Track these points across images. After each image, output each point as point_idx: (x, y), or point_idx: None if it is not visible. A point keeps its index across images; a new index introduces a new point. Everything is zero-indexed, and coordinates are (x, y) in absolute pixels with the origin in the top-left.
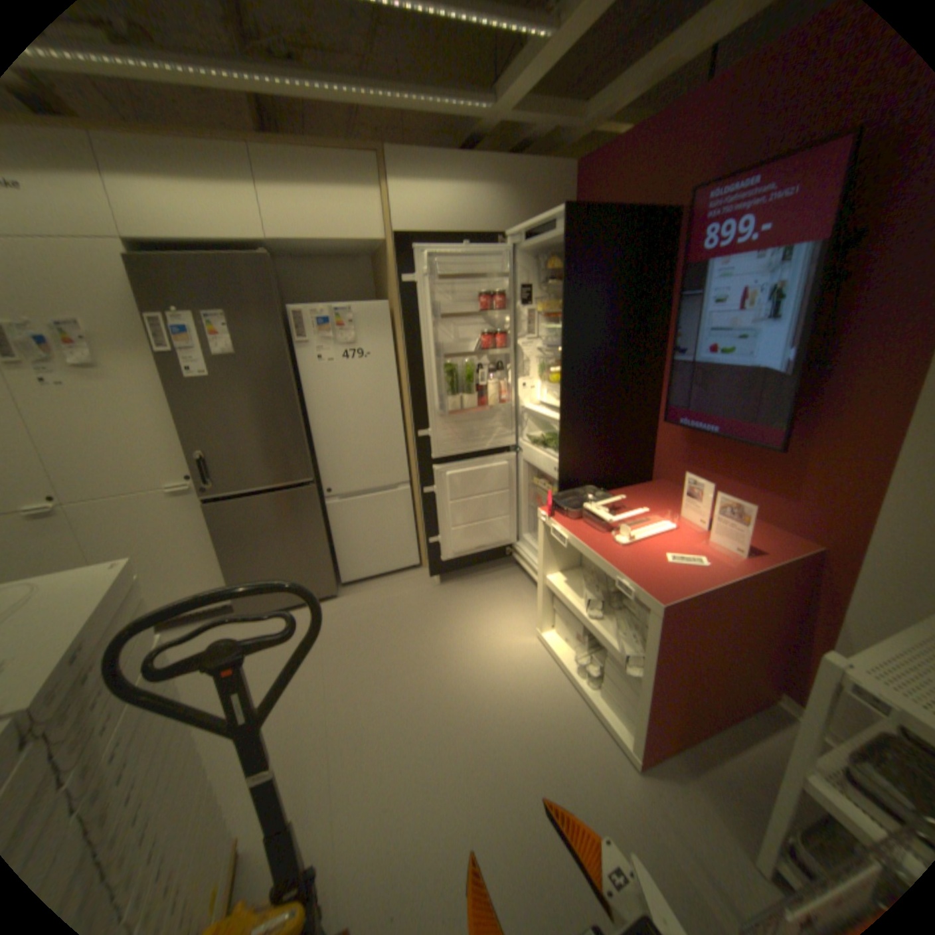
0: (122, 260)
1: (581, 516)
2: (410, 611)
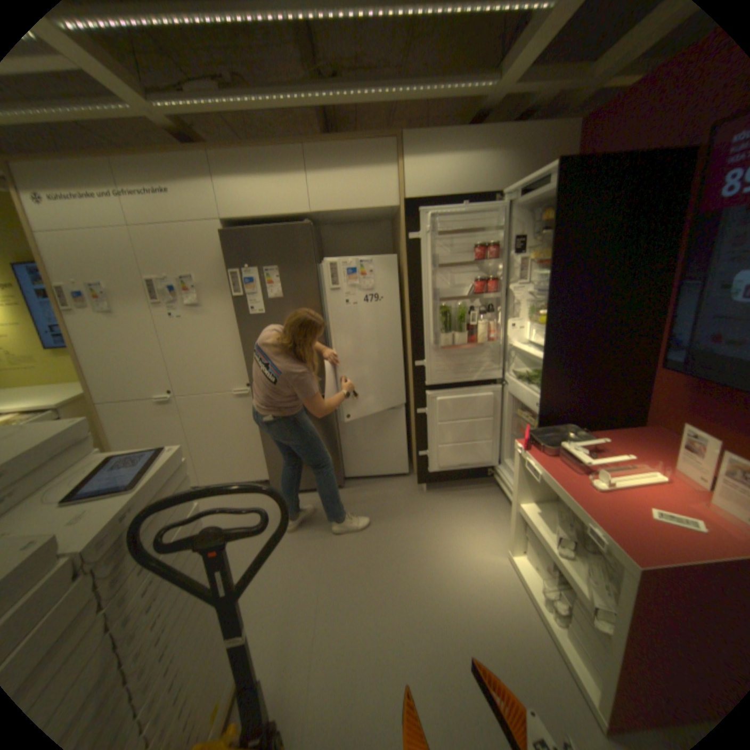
0: (219, 234)
1: (559, 453)
2: (398, 511)
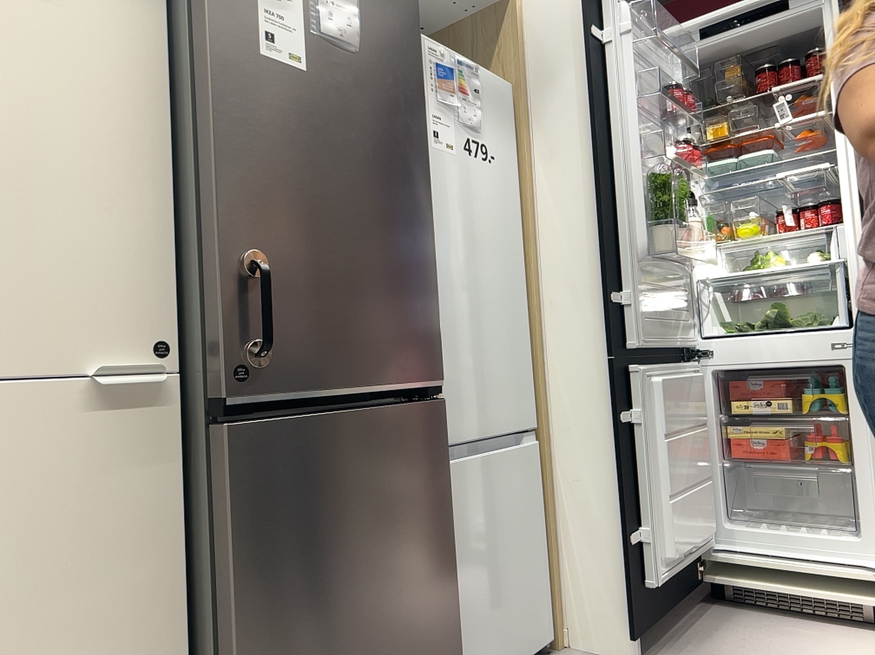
0: None
1: None
2: None
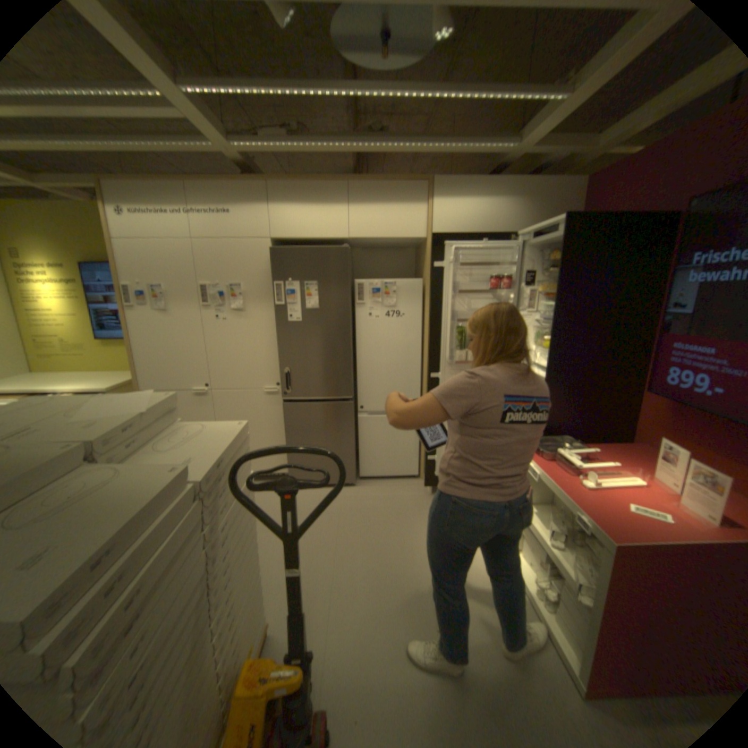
0: (269, 250)
1: (555, 459)
2: (405, 509)
